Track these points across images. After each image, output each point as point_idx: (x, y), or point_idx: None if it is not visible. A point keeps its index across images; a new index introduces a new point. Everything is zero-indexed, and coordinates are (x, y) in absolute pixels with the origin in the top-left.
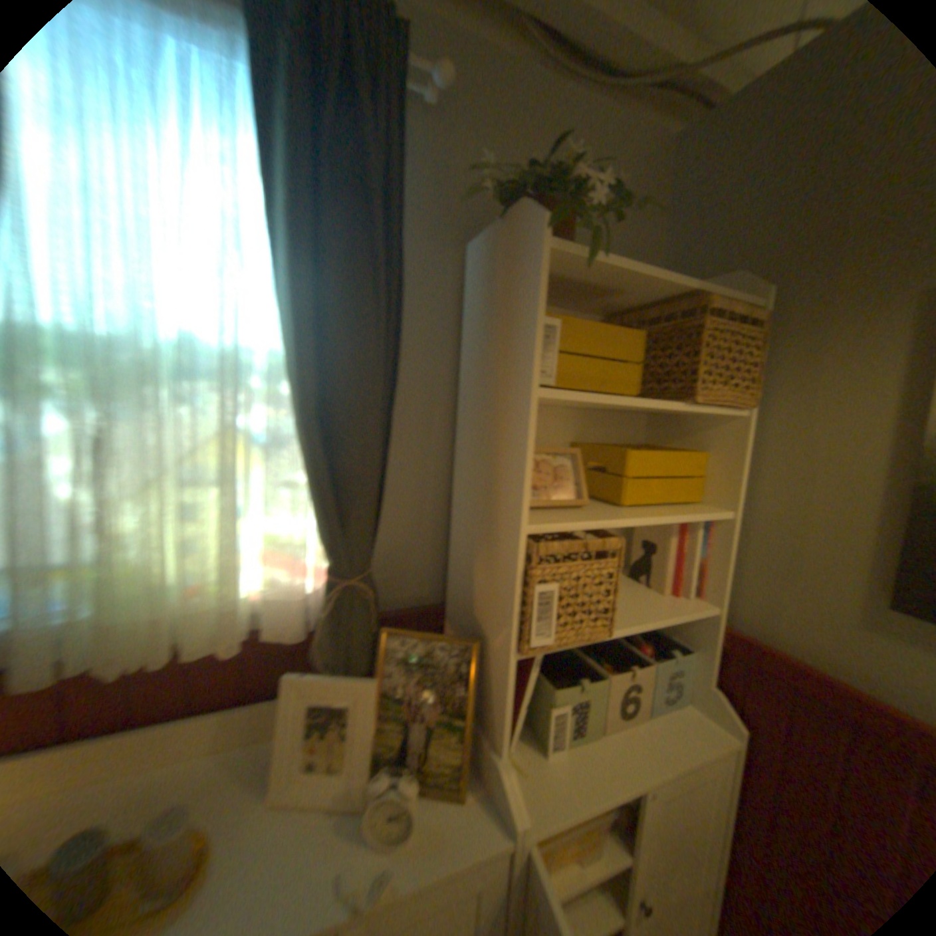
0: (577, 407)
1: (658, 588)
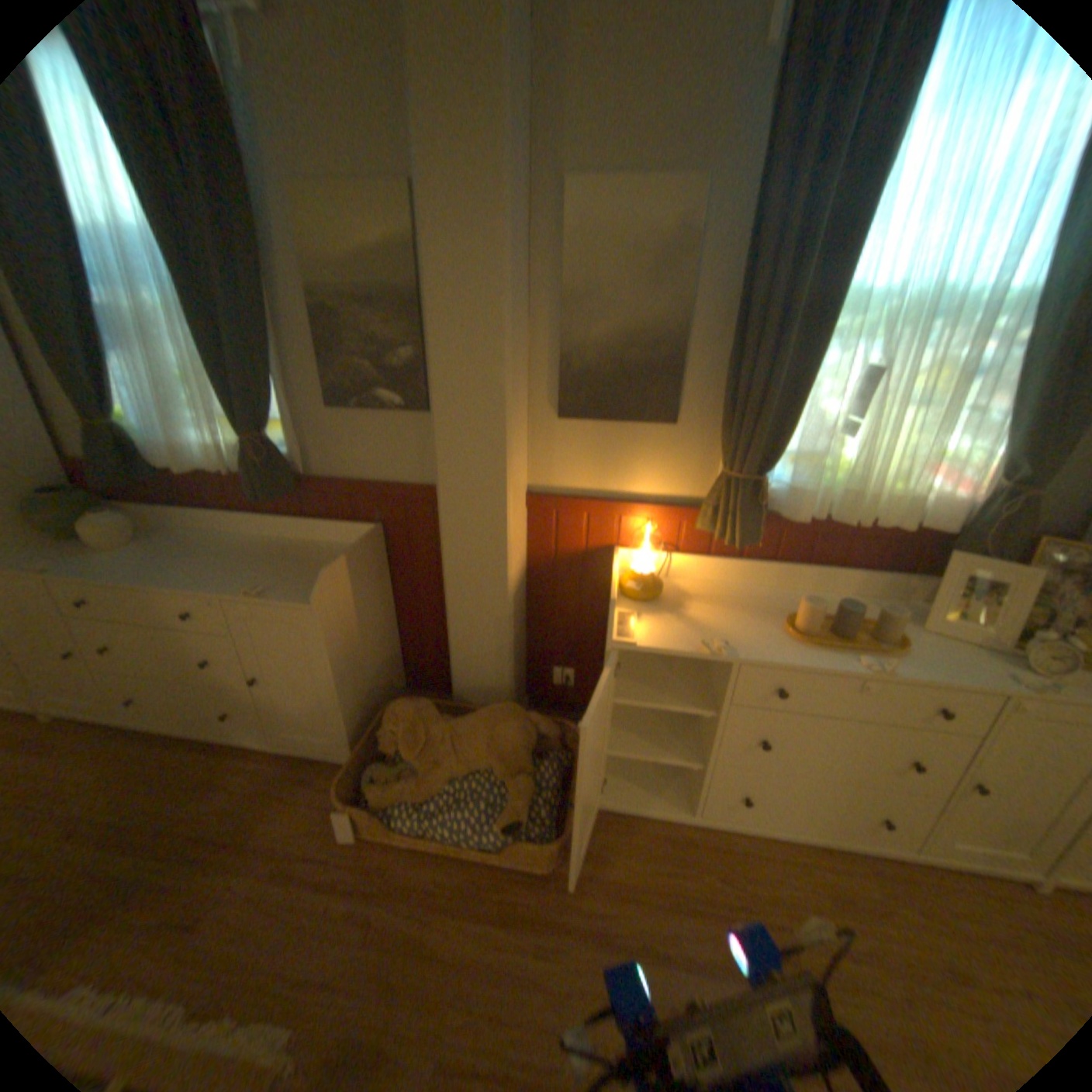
0: None
1: None
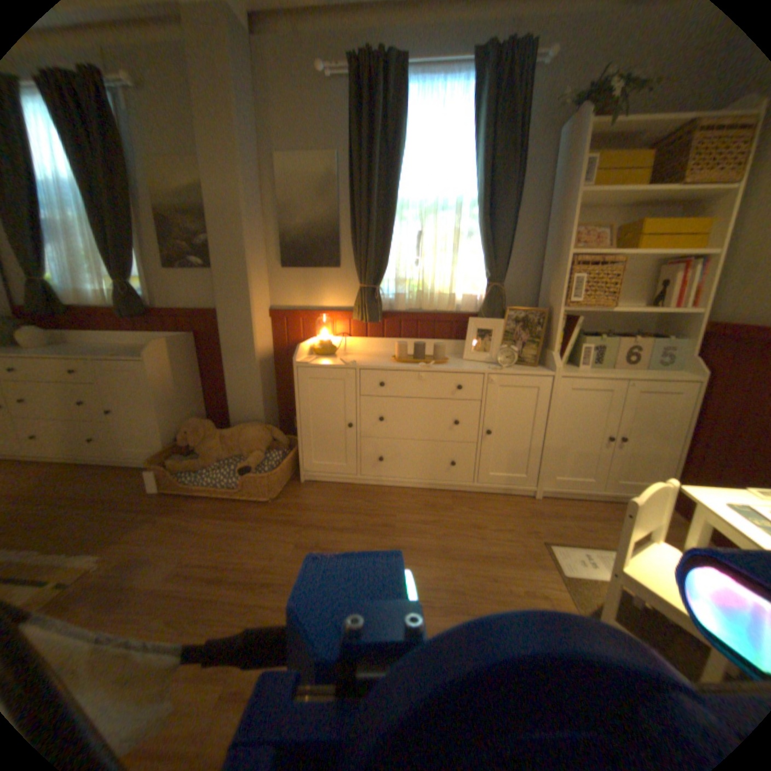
0: (621, 205)
1: (666, 305)
